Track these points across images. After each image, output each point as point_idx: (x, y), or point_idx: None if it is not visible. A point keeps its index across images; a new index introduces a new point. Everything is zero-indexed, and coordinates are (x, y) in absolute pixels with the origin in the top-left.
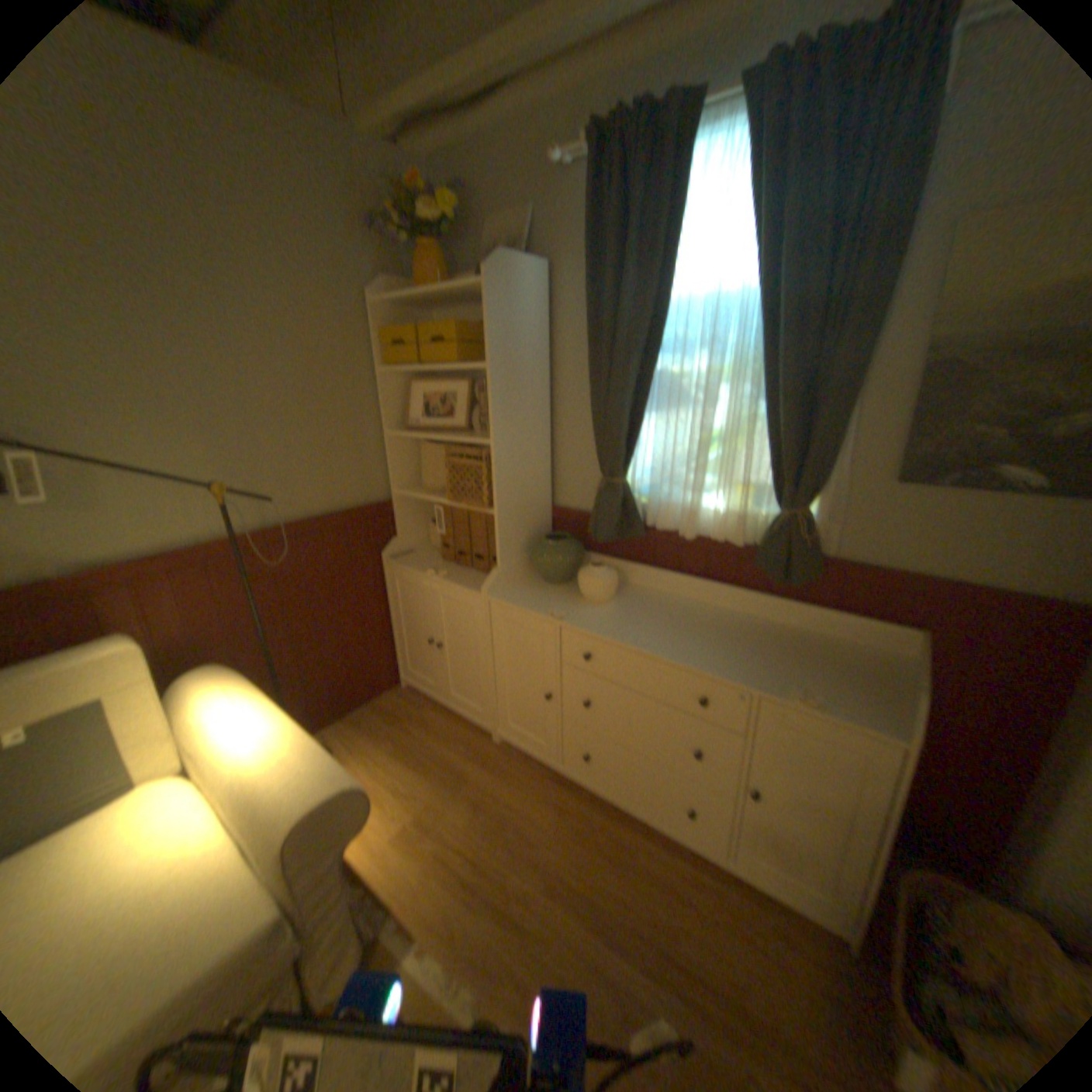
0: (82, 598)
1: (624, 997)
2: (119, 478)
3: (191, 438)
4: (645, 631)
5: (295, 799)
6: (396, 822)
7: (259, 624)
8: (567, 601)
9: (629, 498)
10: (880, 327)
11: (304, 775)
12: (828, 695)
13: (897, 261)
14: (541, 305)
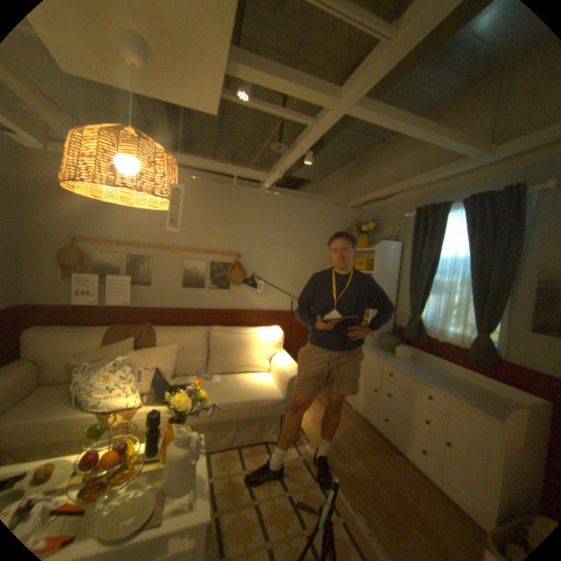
0: (256, 316)
1: (376, 492)
2: (271, 290)
3: (288, 283)
4: (415, 371)
5: (293, 372)
6: (312, 416)
7: (288, 339)
8: (389, 356)
9: (420, 323)
10: (512, 273)
11: (296, 370)
12: (481, 405)
13: (516, 253)
14: (396, 255)
